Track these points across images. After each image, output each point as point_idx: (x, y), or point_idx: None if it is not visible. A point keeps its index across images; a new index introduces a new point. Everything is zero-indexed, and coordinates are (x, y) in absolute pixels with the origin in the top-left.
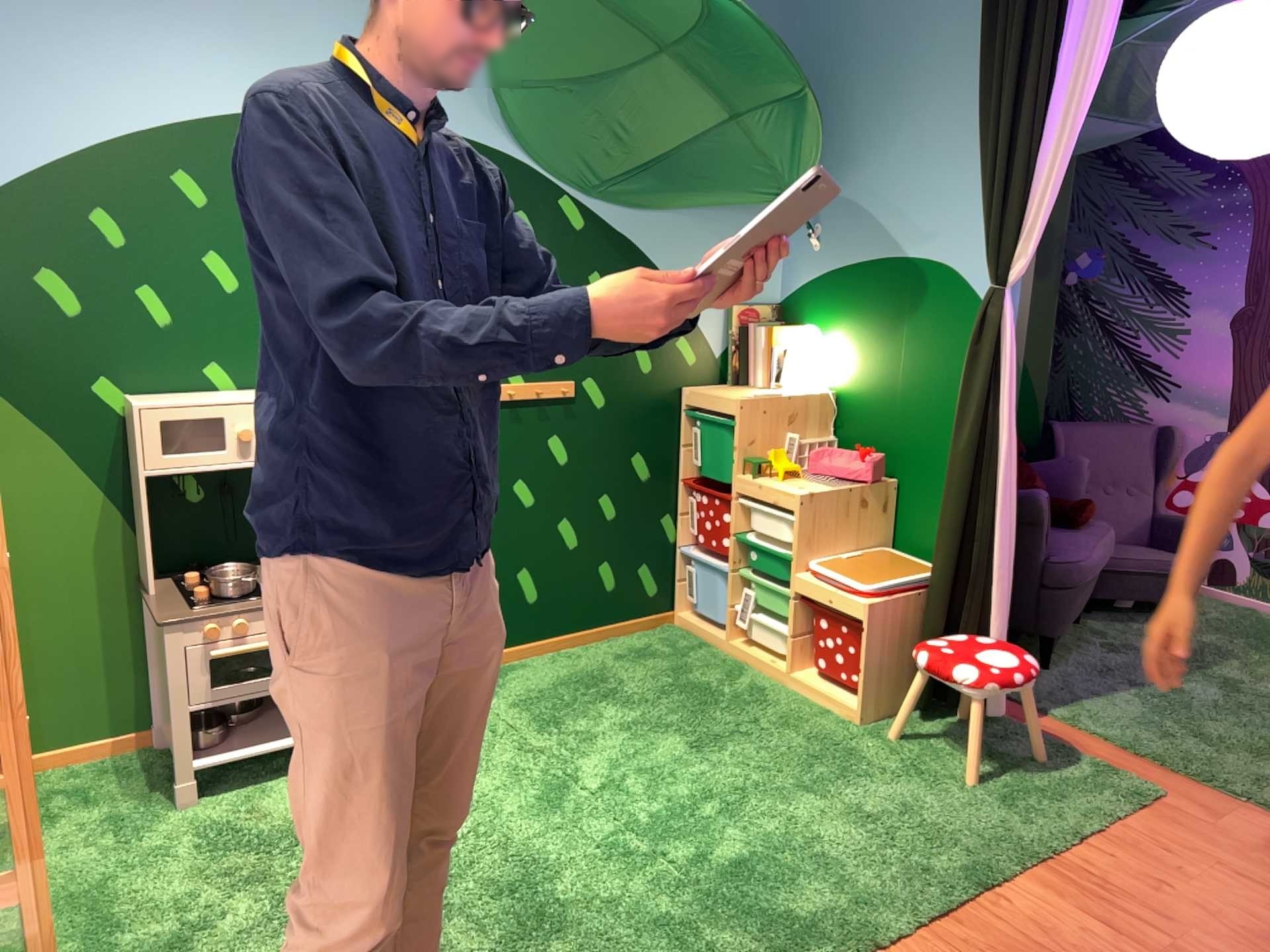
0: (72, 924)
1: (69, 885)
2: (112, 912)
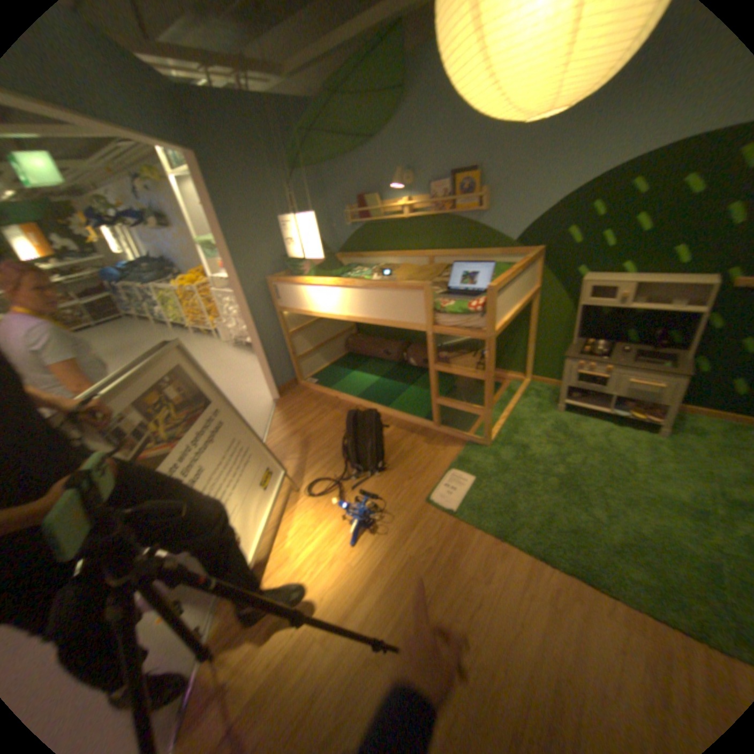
0: (509, 426)
1: (516, 416)
2: (518, 429)
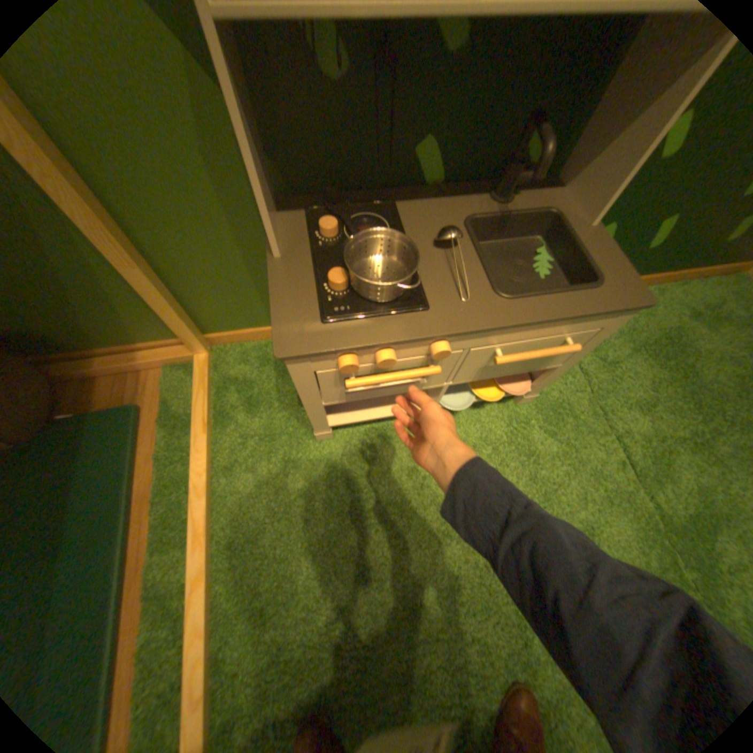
0: (229, 591)
1: (232, 526)
2: (260, 585)
